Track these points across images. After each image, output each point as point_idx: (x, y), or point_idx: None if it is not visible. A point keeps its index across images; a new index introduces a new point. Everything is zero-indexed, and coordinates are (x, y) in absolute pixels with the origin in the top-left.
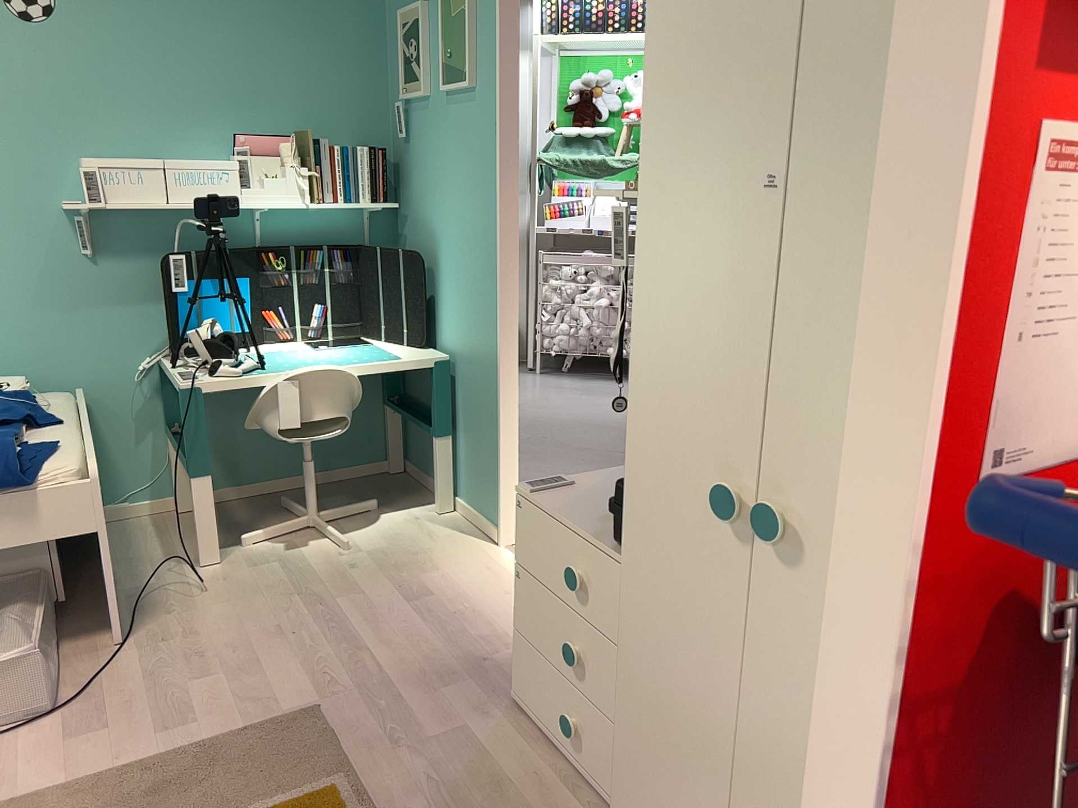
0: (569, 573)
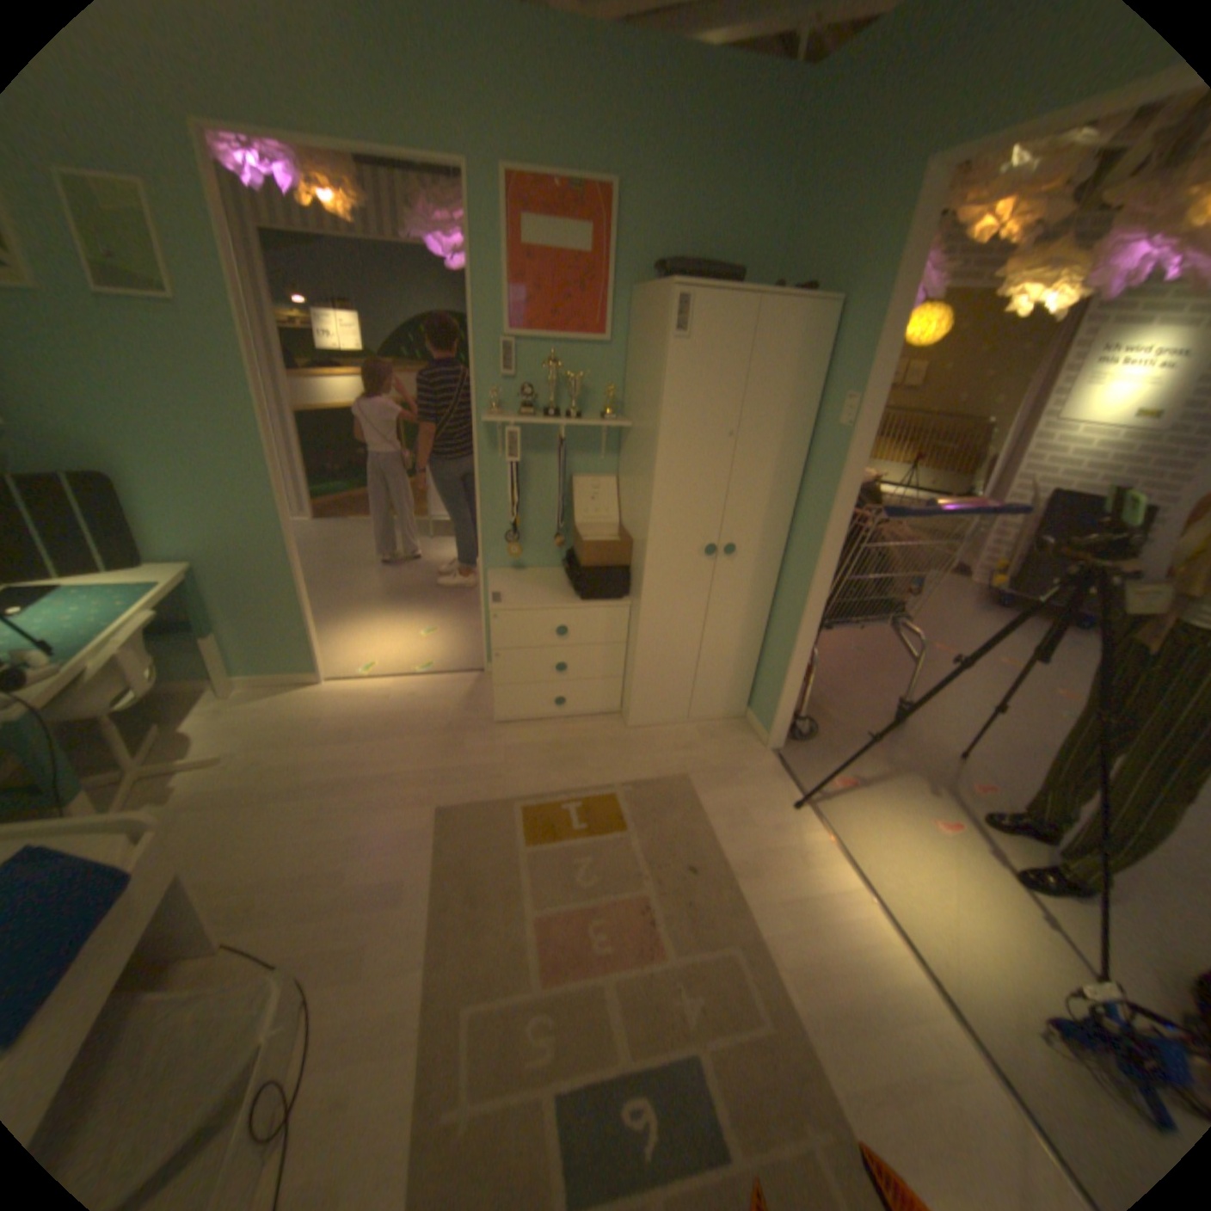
0: (558, 629)
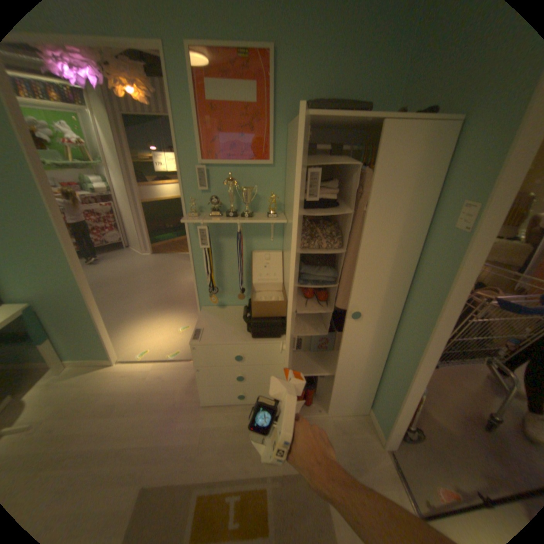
0: (236, 357)
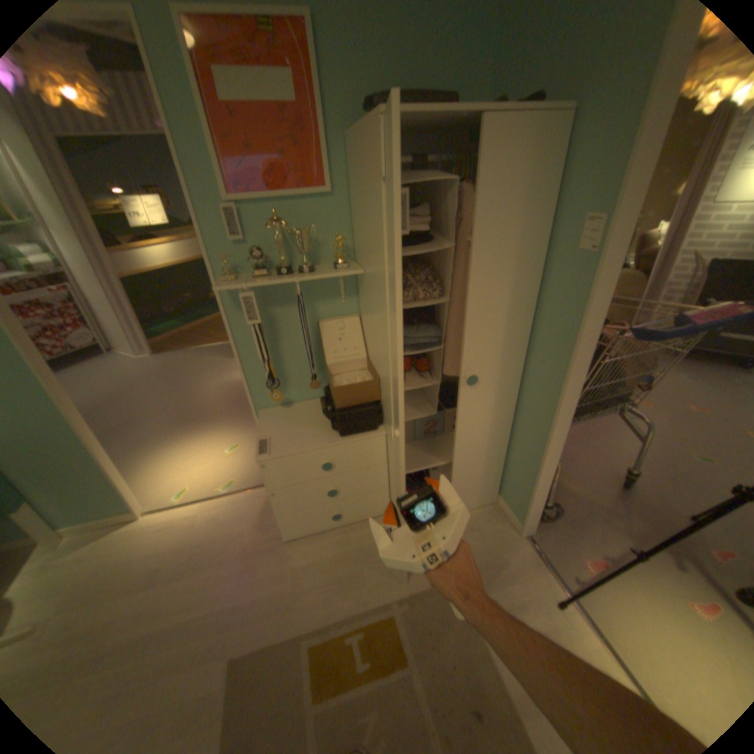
0: (323, 466)
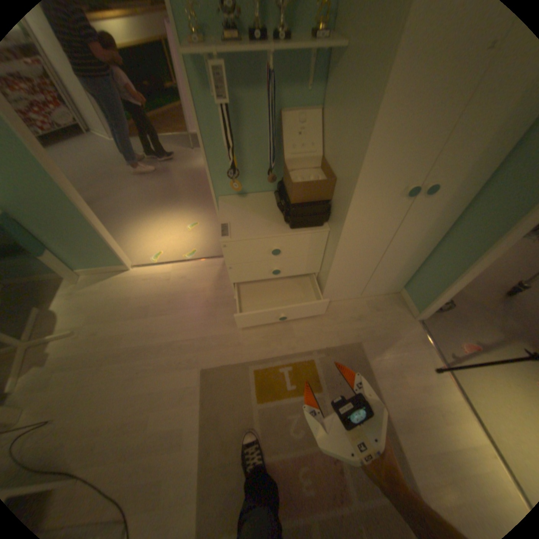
0: (273, 251)
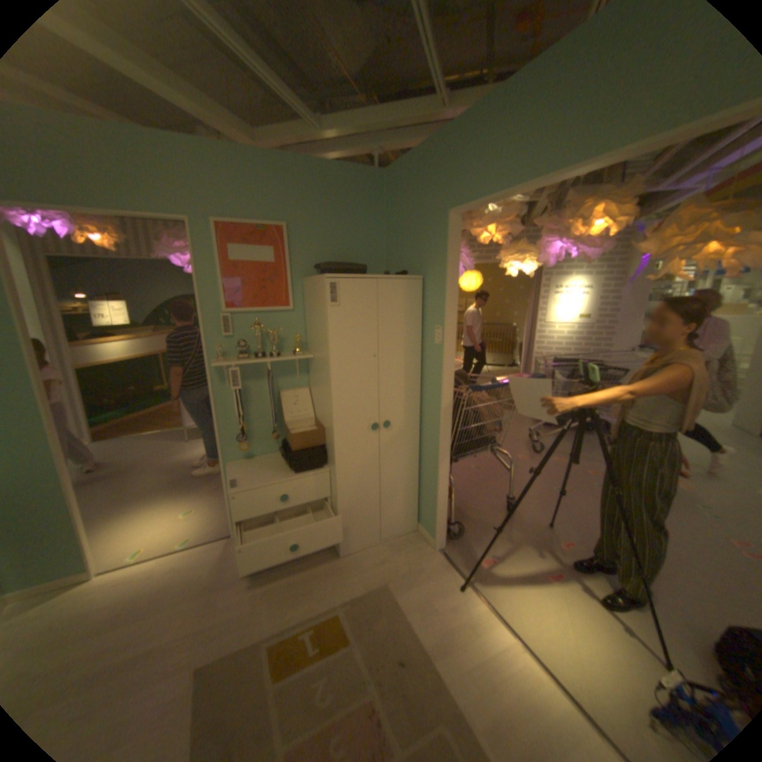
0: (281, 497)
